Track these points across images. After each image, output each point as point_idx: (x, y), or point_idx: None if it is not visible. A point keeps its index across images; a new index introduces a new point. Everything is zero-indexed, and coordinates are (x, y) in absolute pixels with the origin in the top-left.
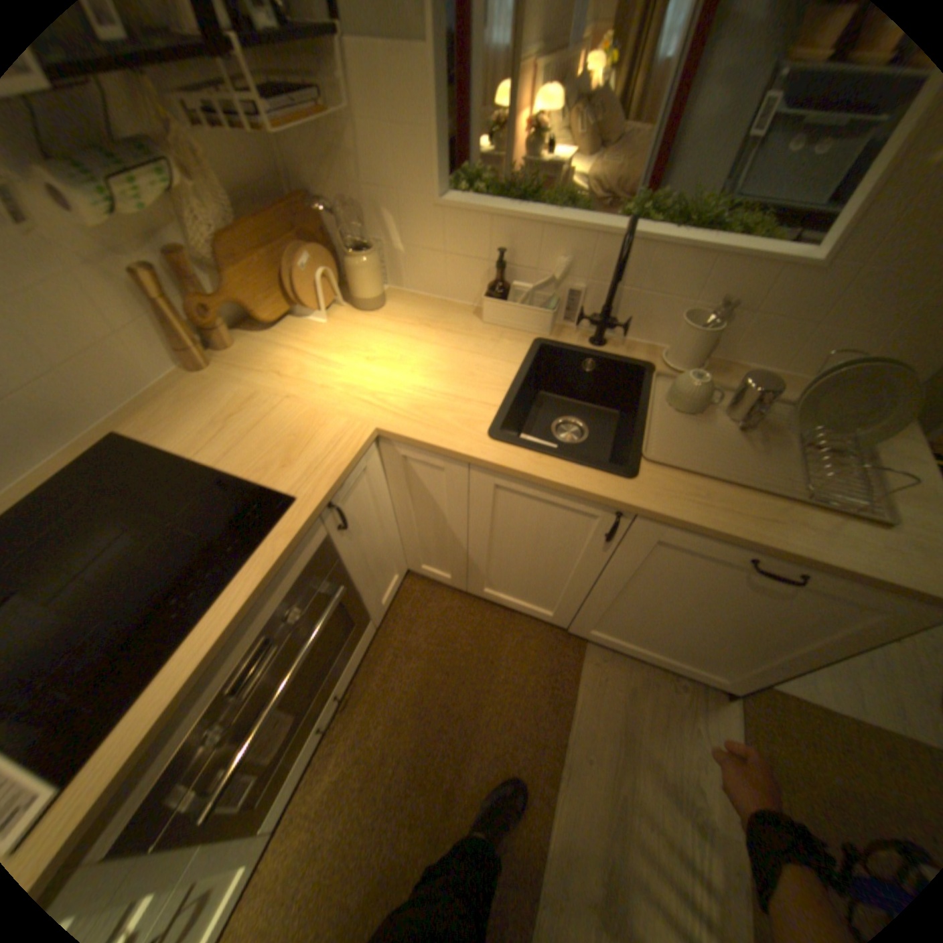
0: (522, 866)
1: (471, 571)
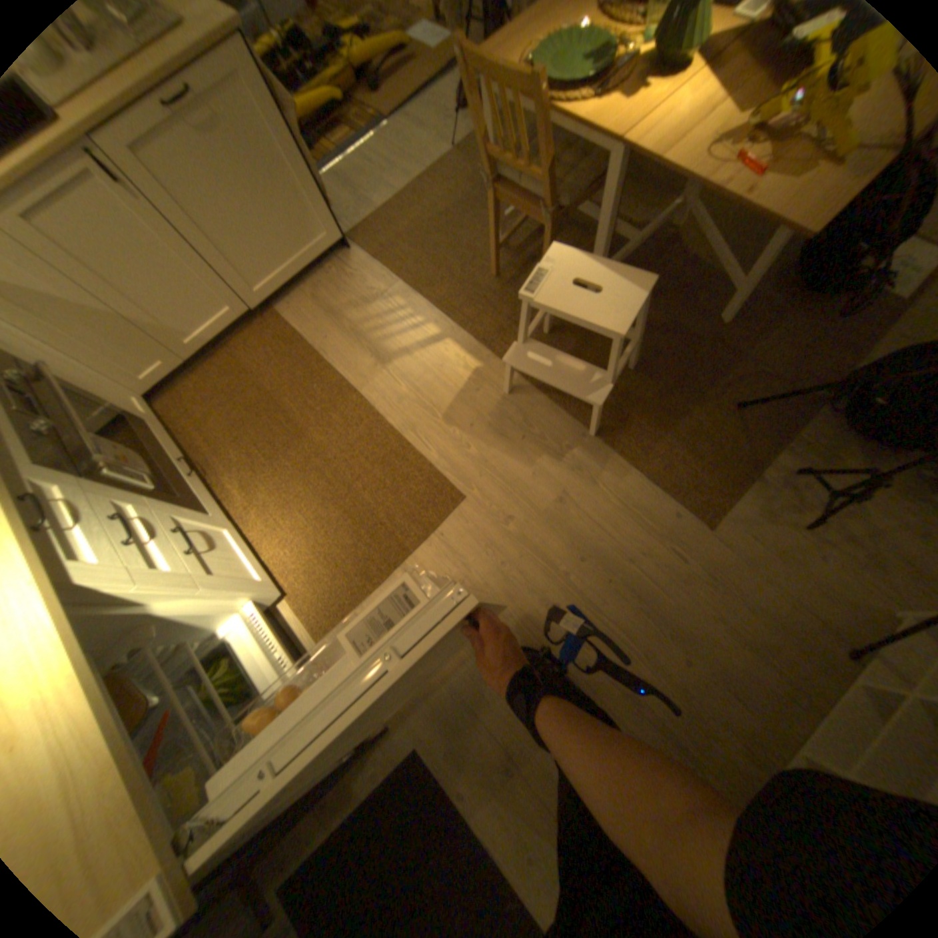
0: (340, 392)
1: (154, 334)
